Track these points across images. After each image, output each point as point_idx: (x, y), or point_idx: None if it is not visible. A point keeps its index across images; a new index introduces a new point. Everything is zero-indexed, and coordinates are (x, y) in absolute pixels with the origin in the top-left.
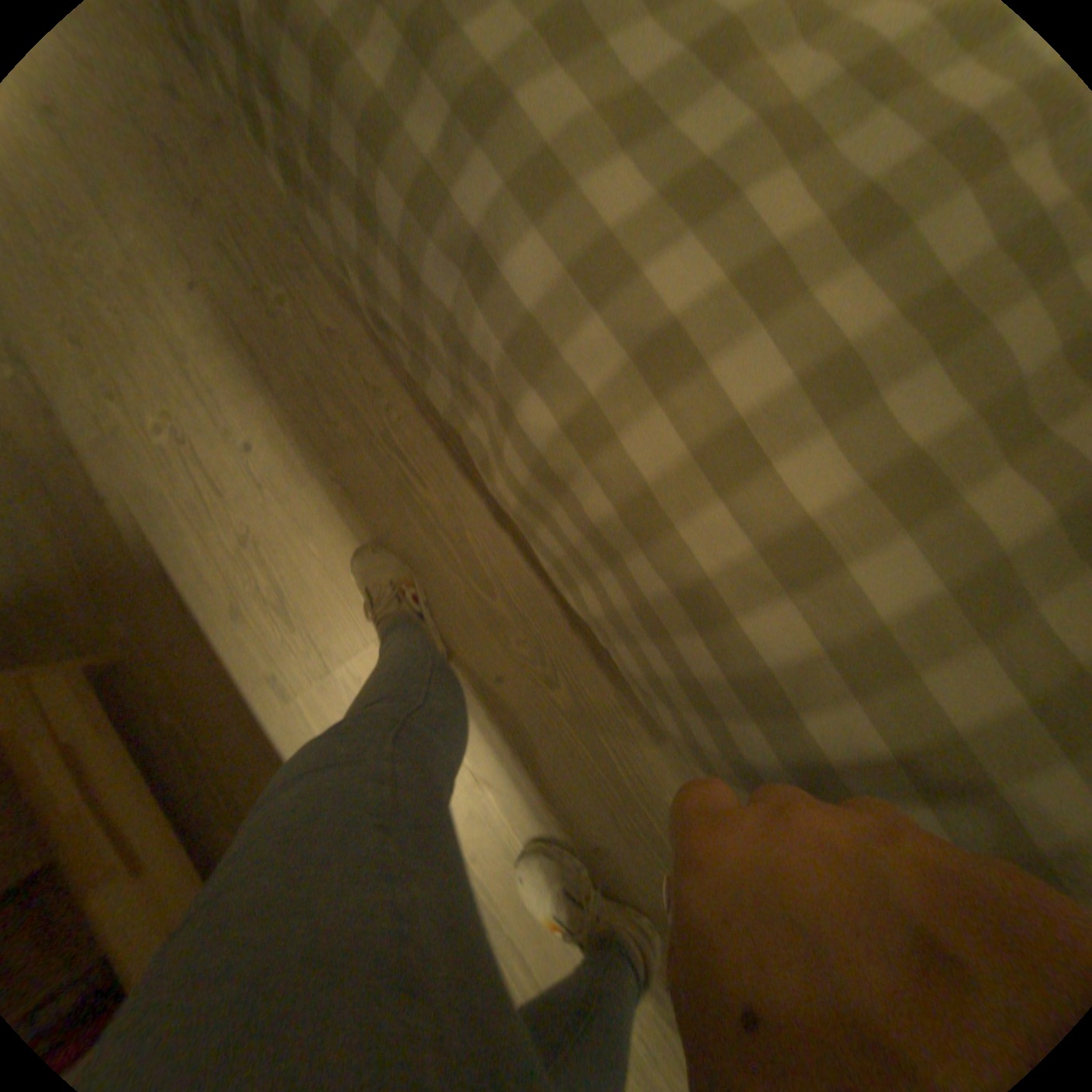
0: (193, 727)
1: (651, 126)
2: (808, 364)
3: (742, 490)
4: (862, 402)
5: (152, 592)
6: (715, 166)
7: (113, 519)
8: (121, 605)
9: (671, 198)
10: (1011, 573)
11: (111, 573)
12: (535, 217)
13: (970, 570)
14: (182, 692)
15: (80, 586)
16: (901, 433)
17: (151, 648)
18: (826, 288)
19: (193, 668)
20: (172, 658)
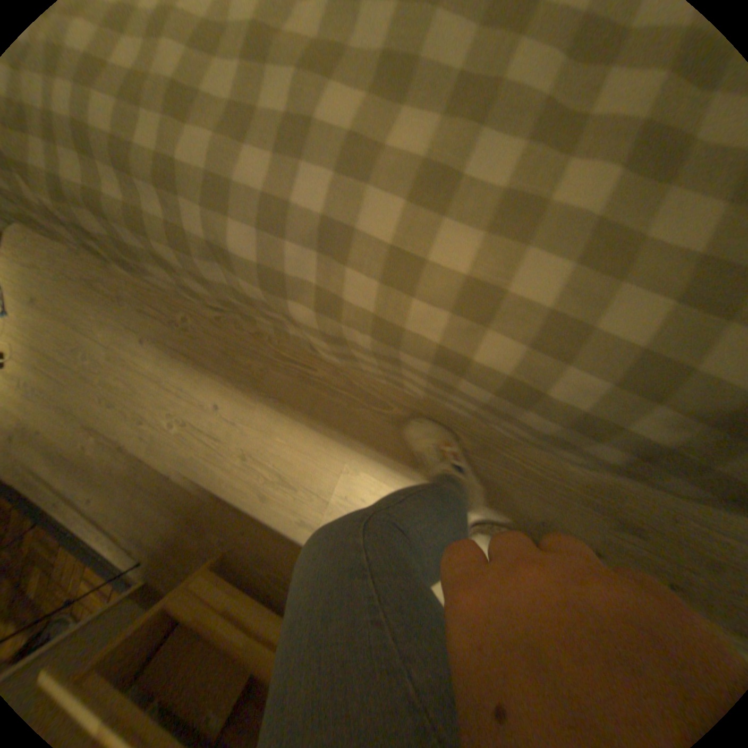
0: (278, 567)
1: (247, 115)
2: (409, 183)
3: (422, 280)
4: (454, 182)
5: (217, 507)
6: (293, 109)
7: (178, 481)
8: (208, 523)
9: (281, 146)
10: (614, 223)
11: (194, 509)
12: (226, 207)
13: (586, 239)
14: (262, 551)
15: (185, 523)
16: (490, 183)
17: (234, 537)
18: (392, 132)
19: (260, 536)
20: (247, 536)
